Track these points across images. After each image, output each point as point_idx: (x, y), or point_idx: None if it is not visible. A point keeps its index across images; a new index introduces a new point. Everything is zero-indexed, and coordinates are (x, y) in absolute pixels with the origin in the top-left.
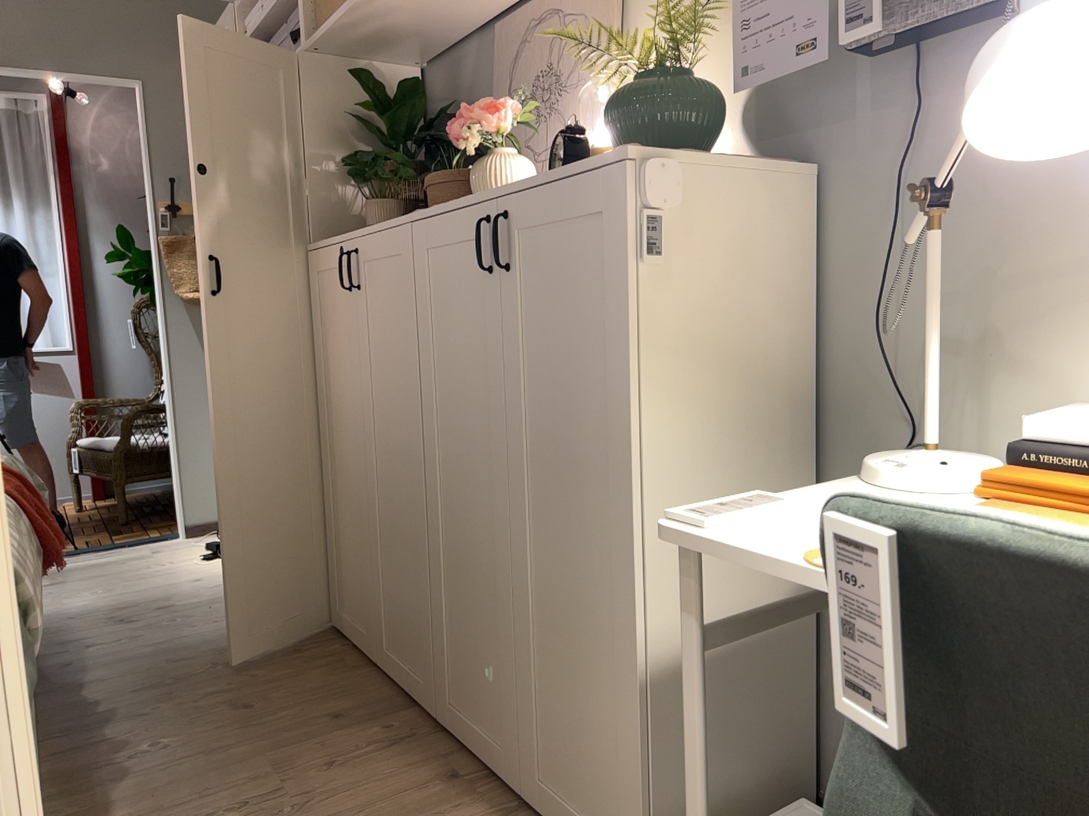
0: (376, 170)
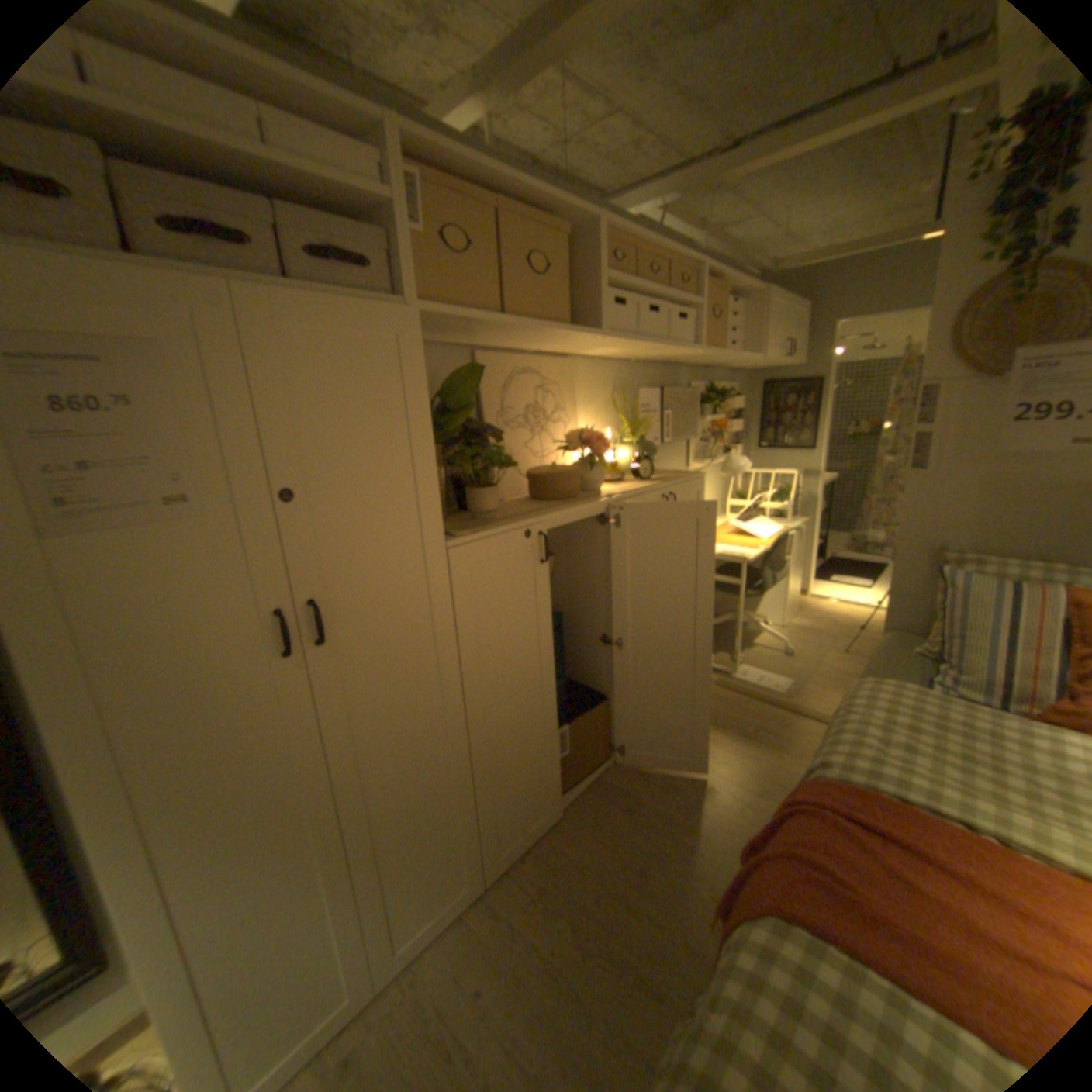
0: (504, 460)
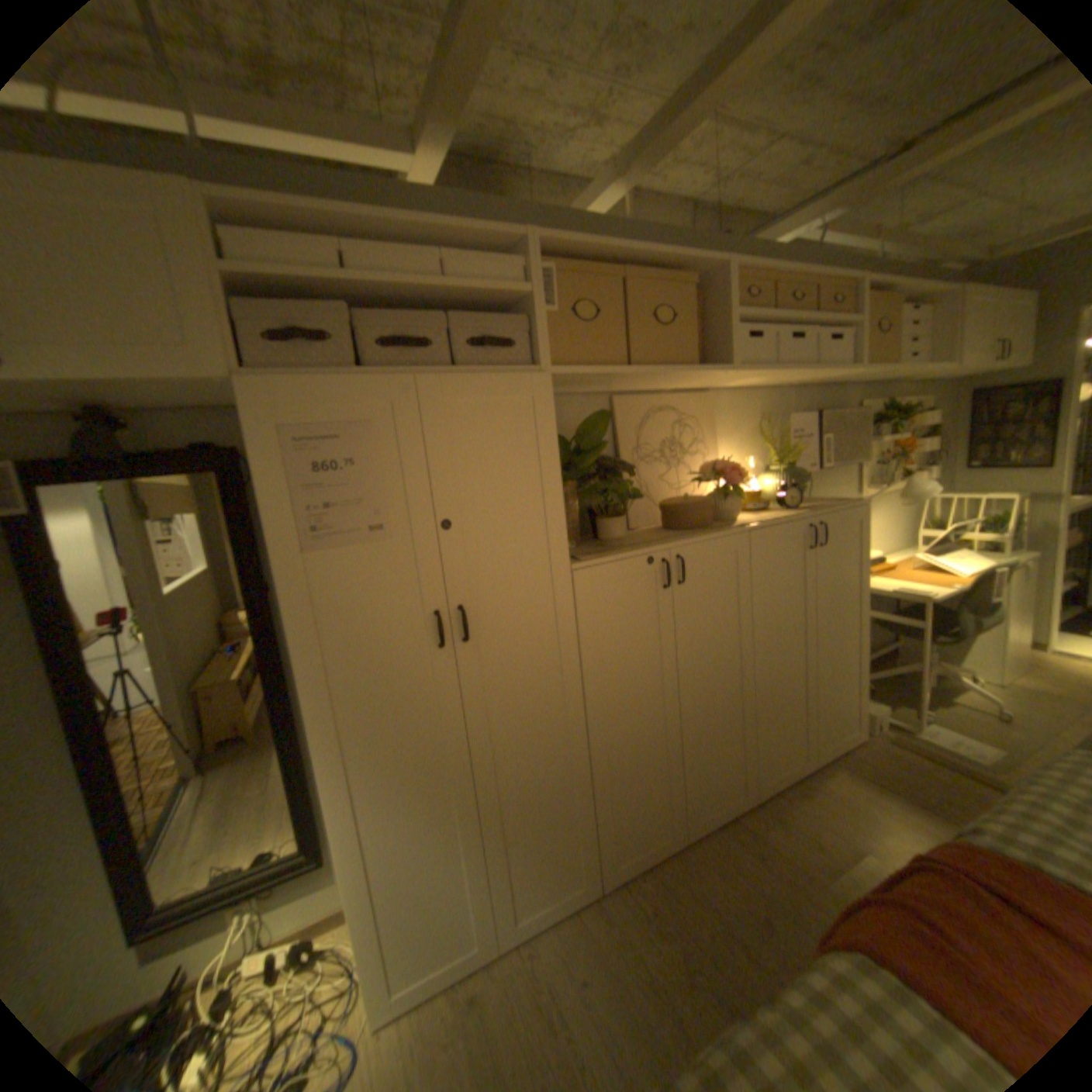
0: (630, 493)
